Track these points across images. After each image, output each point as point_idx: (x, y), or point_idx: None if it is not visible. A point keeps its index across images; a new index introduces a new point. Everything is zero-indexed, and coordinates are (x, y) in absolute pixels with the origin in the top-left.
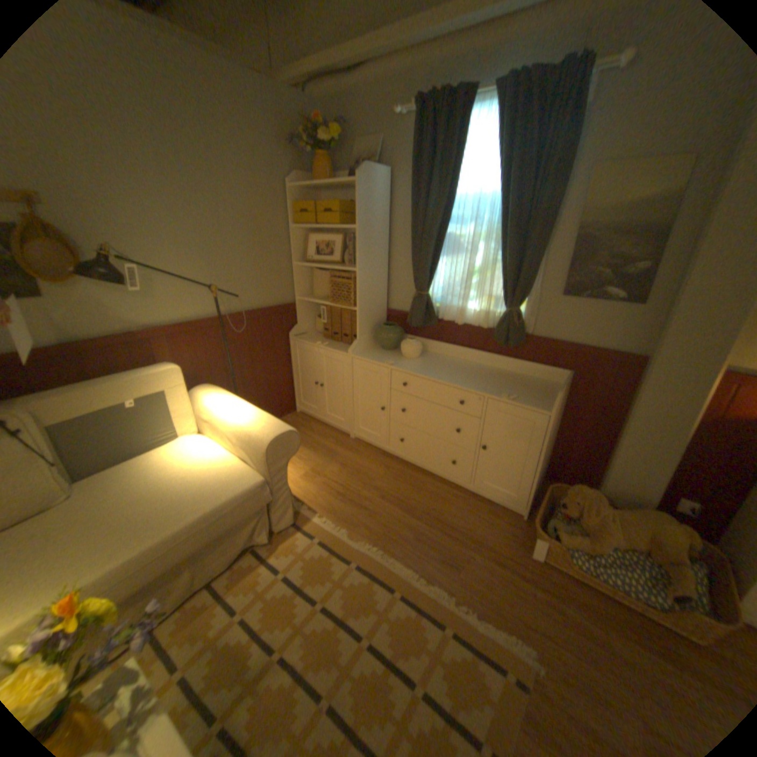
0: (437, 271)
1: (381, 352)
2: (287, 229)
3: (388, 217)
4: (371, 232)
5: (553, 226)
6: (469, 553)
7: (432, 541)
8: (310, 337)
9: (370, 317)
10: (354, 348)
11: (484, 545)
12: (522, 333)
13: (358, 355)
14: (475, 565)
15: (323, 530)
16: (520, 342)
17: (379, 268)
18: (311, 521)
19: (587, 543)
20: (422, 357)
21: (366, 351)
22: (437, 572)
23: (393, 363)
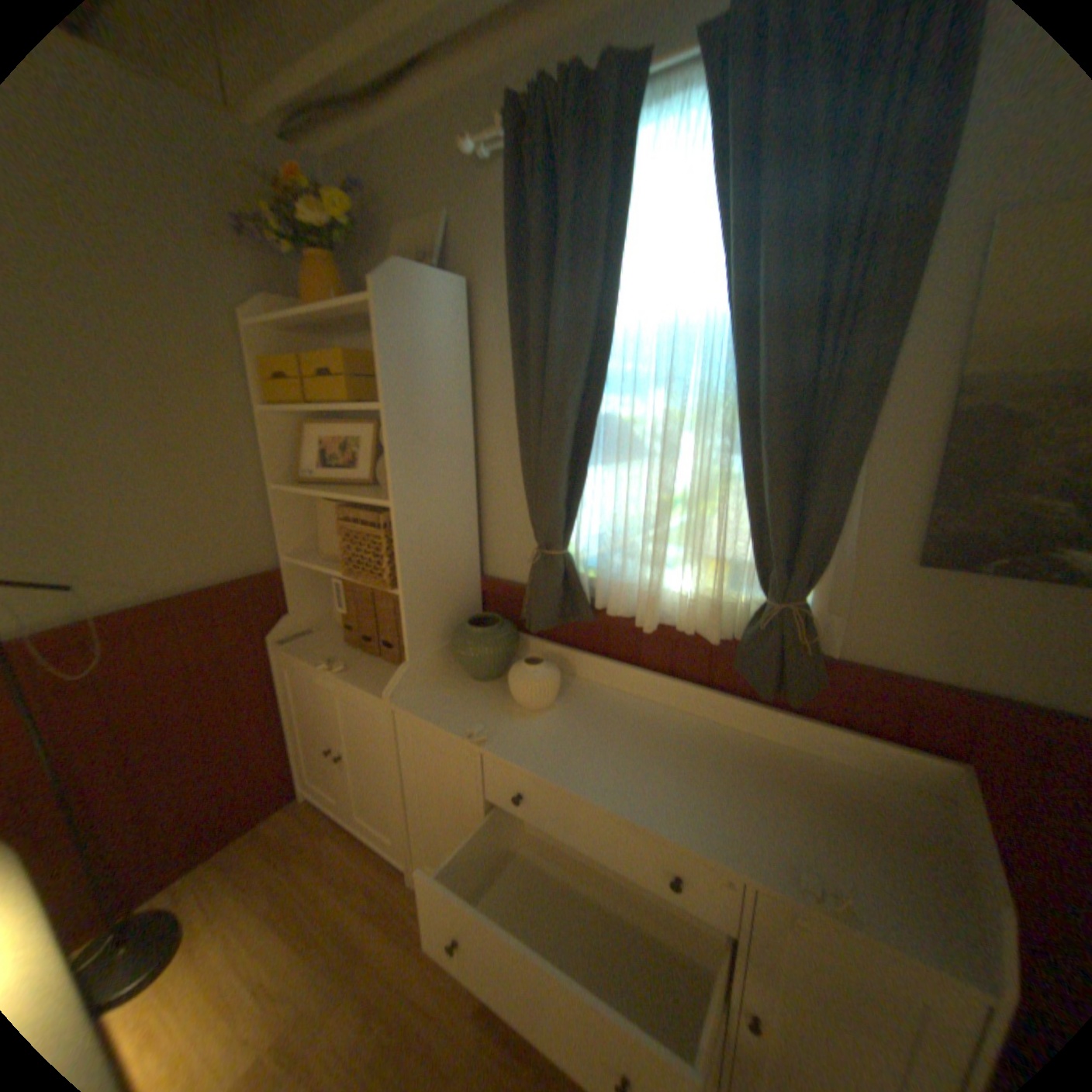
0: (583, 501)
1: (465, 686)
2: (250, 414)
3: (467, 381)
4: (425, 414)
5: (888, 388)
6: None
7: None
8: (316, 642)
9: (439, 603)
10: (398, 685)
11: None
12: (819, 662)
13: (408, 701)
14: None
15: None
16: (818, 687)
17: (454, 493)
18: None
19: None
20: (563, 697)
21: (431, 685)
22: None
23: (486, 738)
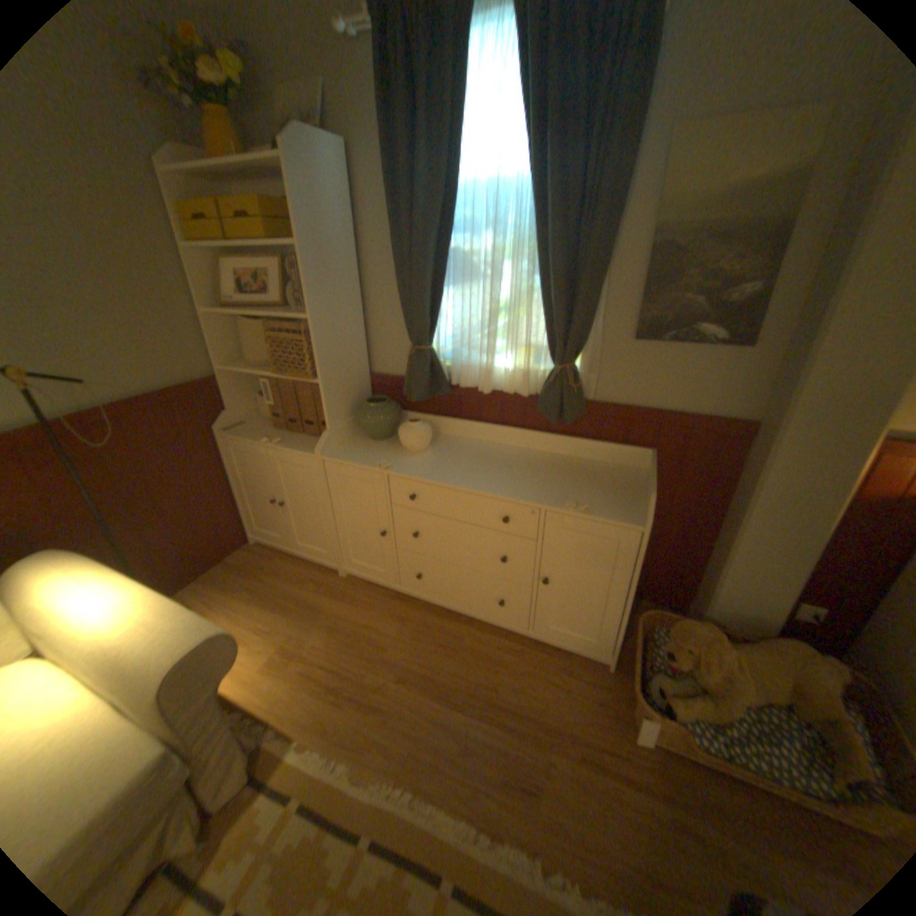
0: (441, 311)
1: (369, 444)
2: (176, 250)
3: (351, 224)
4: (325, 249)
5: (617, 230)
6: (546, 755)
7: (487, 747)
8: (252, 428)
9: (344, 390)
10: (324, 444)
11: (564, 732)
12: (581, 400)
13: (333, 453)
14: (558, 777)
15: (306, 773)
16: (580, 414)
17: (348, 310)
18: (283, 760)
19: (708, 707)
20: (434, 444)
21: (345, 445)
22: (503, 808)
23: (390, 464)
